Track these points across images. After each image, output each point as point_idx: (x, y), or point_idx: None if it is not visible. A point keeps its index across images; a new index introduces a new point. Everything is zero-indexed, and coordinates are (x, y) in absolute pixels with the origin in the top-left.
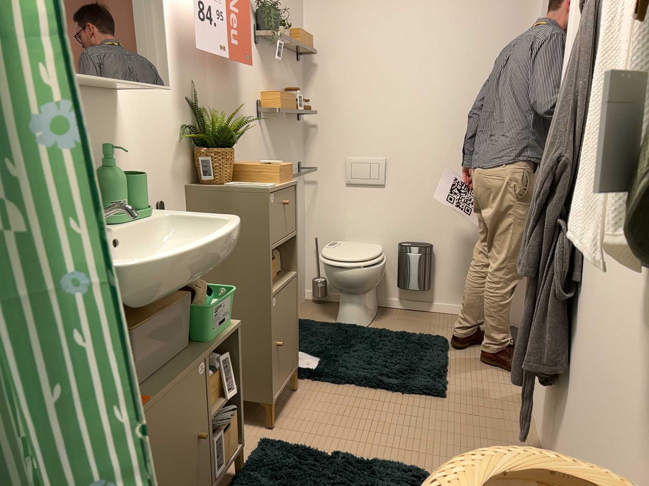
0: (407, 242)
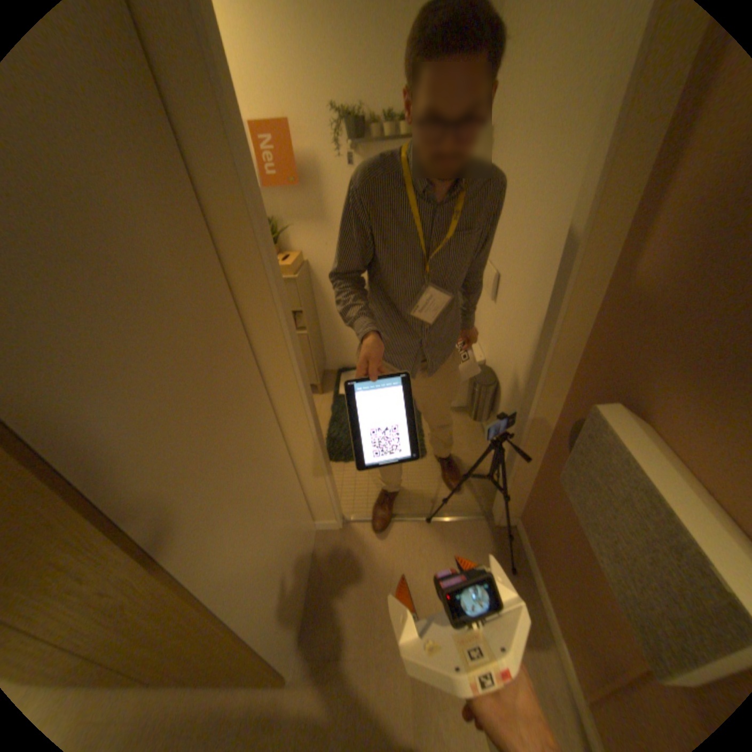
0: (489, 369)
